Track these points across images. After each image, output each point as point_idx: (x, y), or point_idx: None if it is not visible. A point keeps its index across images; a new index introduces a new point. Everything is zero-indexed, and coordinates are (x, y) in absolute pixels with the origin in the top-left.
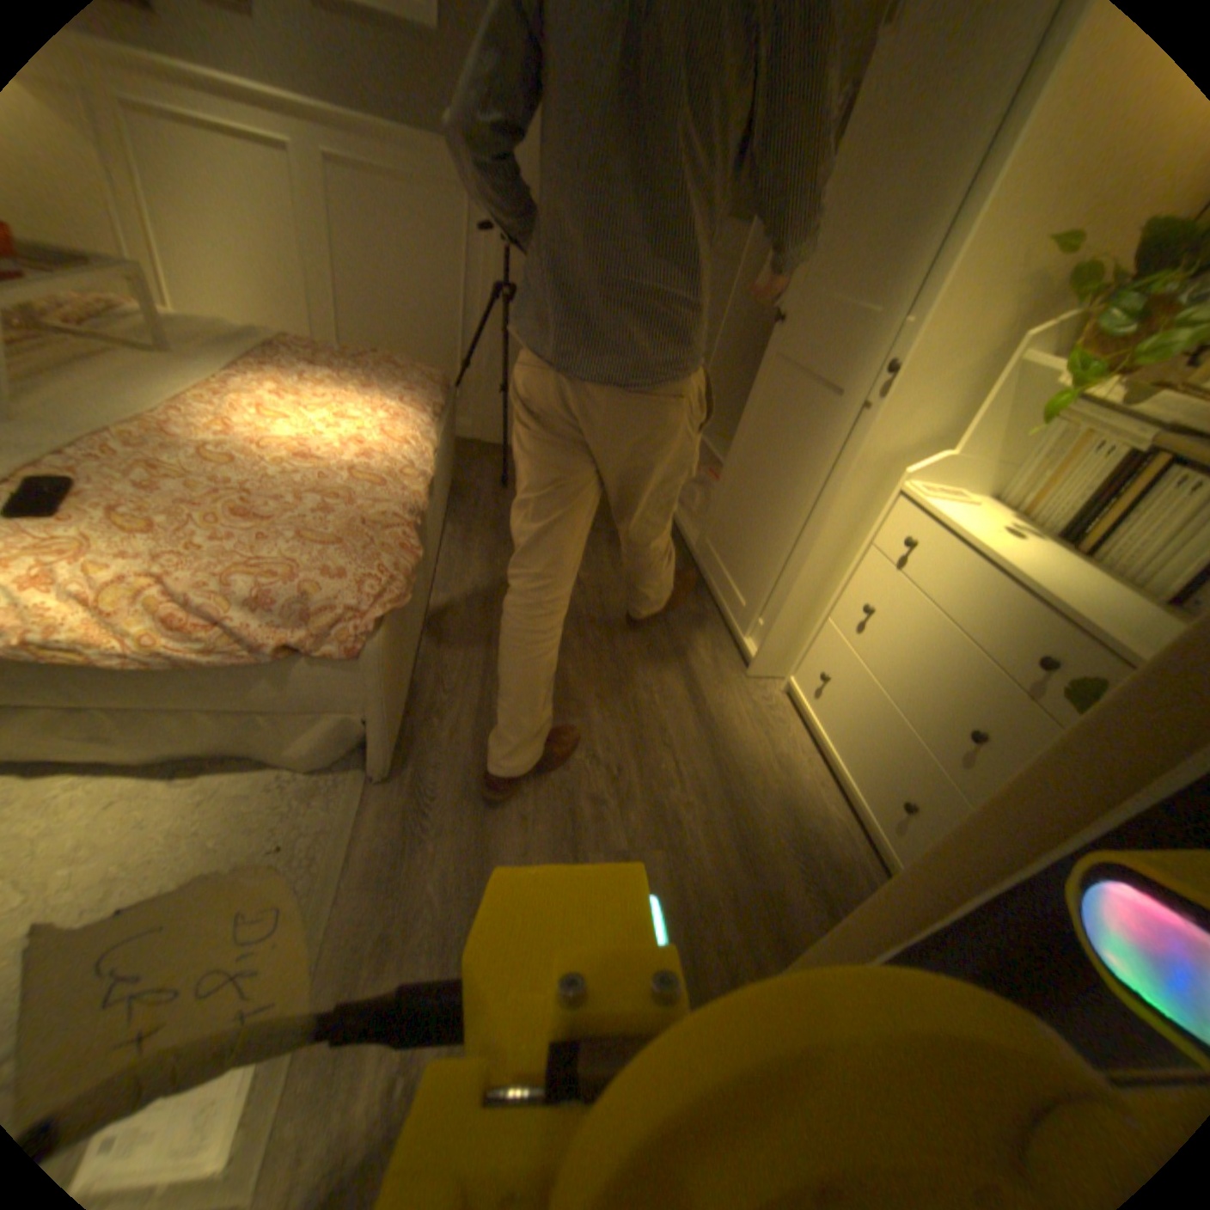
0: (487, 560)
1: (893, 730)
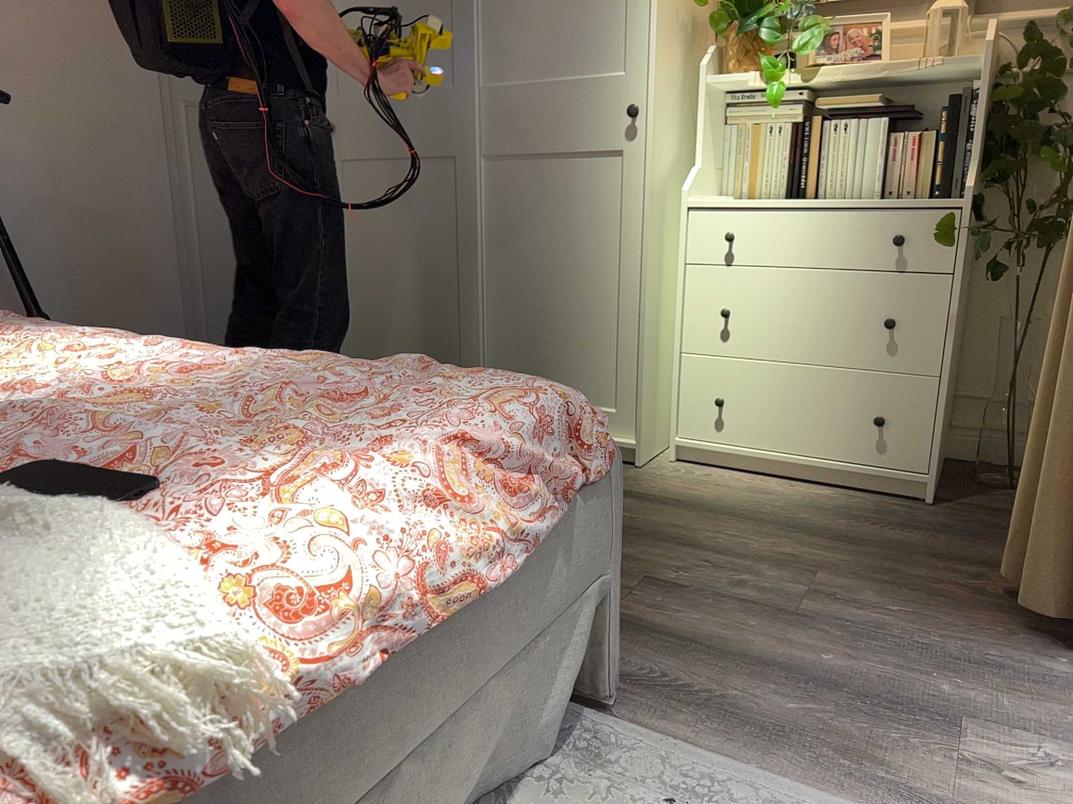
0: None
1: (818, 386)
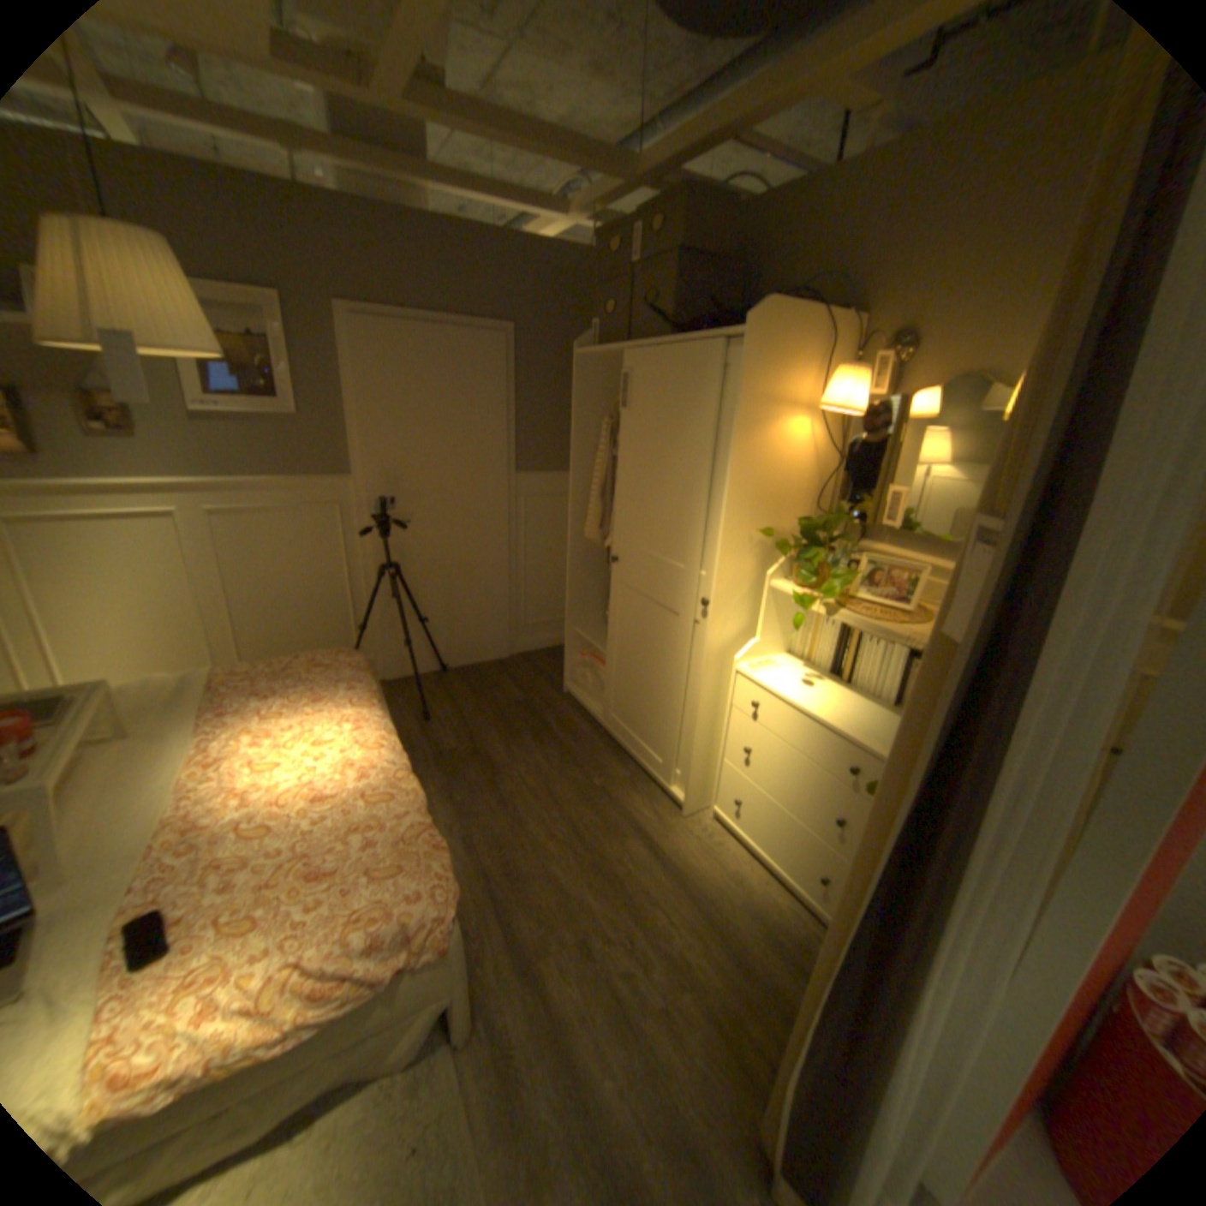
0: (448, 800)
1: (794, 829)
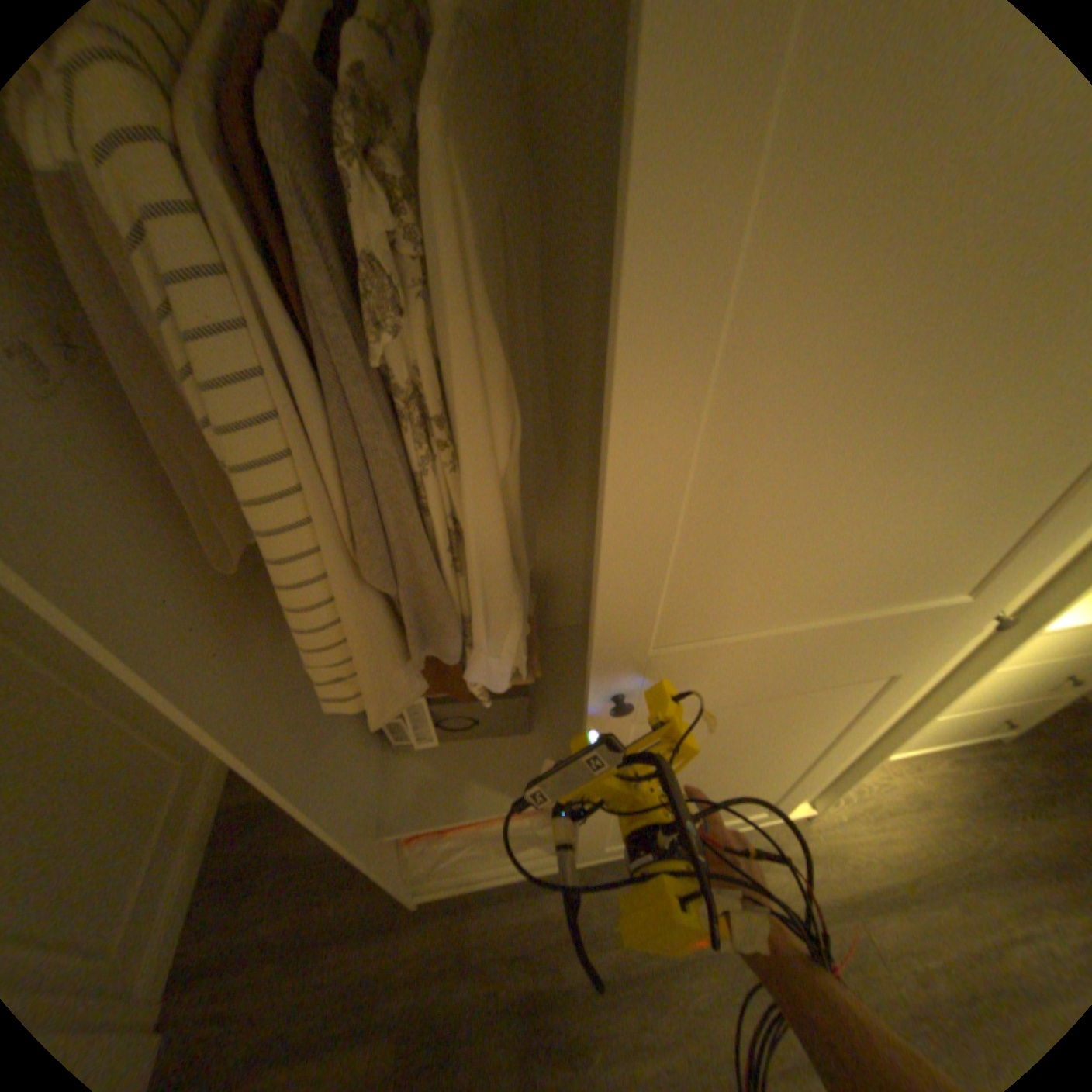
0: None
1: (973, 718)
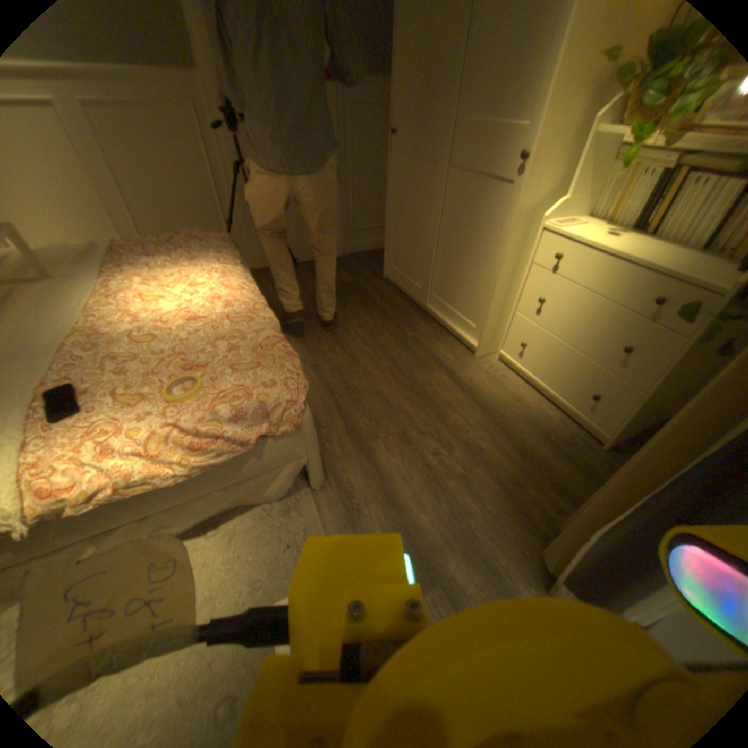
0: (302, 343)
1: (575, 360)
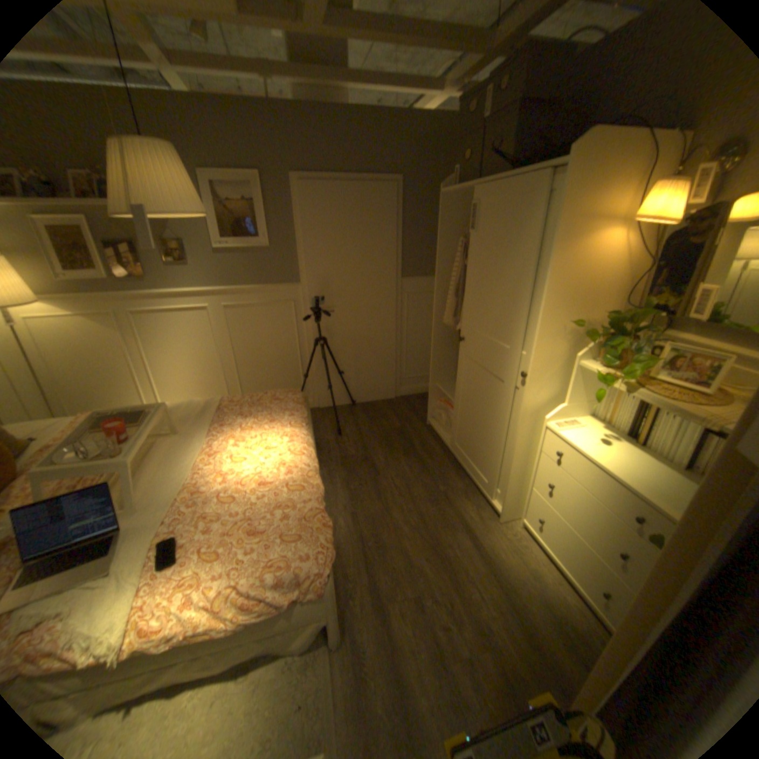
0: (346, 488)
1: (584, 551)
